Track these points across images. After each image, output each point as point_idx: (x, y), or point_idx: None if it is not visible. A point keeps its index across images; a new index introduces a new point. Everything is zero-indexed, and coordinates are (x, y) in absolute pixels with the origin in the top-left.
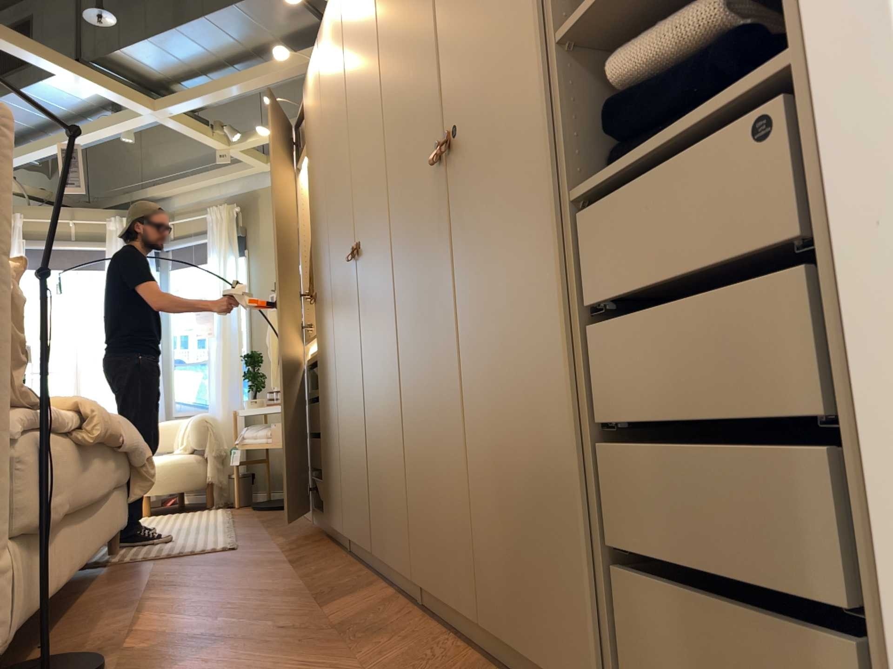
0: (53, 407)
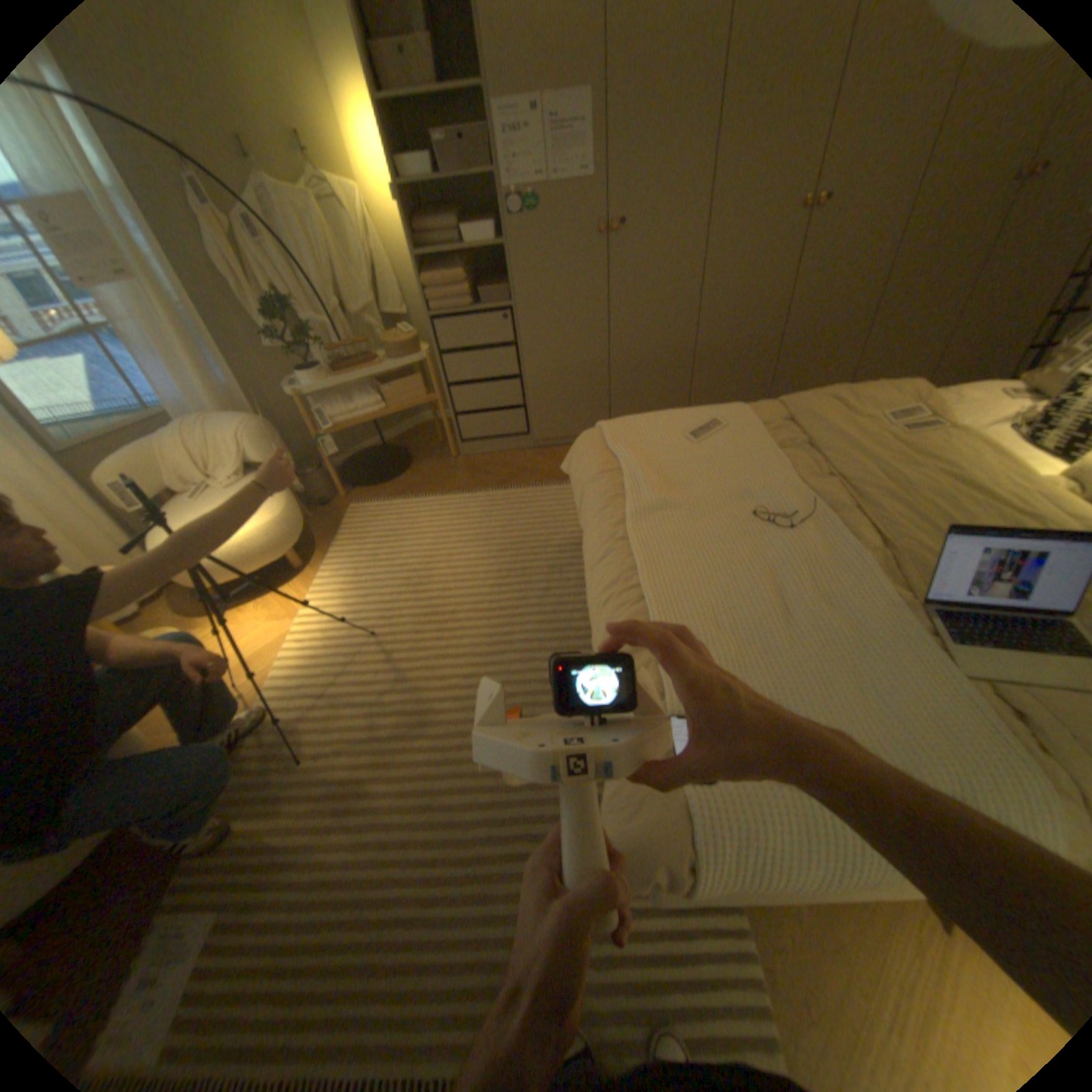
0: (941, 398)
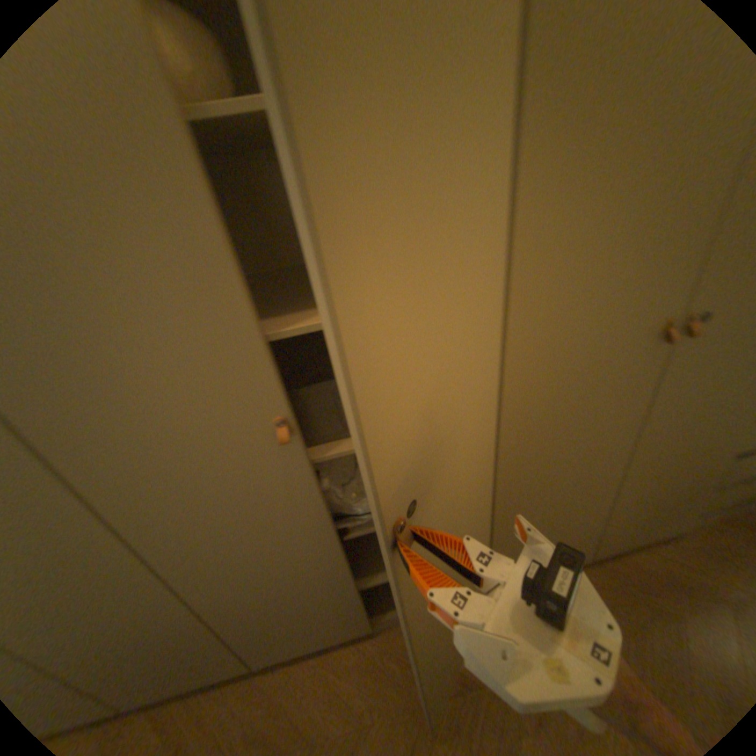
0: None
